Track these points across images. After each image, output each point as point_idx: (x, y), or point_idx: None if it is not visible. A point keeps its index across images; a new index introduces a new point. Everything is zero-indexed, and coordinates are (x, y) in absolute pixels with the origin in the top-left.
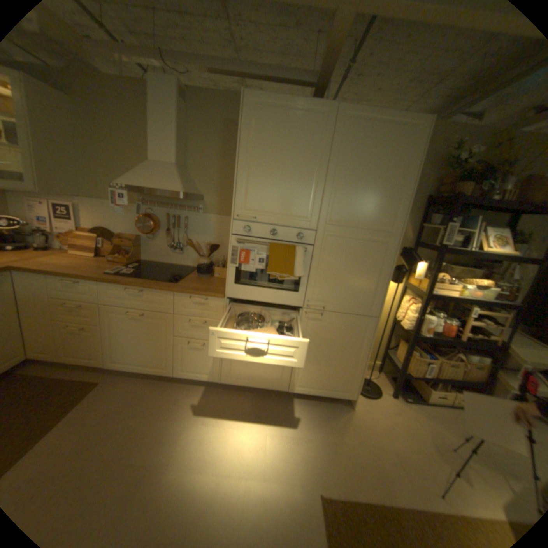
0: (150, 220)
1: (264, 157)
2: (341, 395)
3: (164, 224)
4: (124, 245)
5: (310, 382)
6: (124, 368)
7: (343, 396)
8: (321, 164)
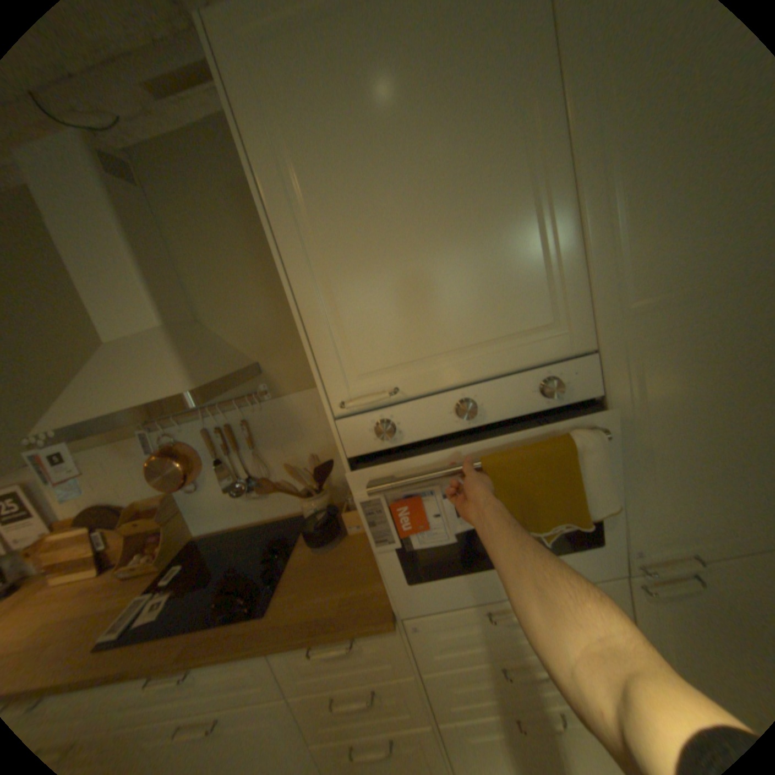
0: (171, 461)
1: (353, 196)
2: None
3: (208, 452)
4: (145, 530)
5: None
6: None
7: None
8: (549, 130)
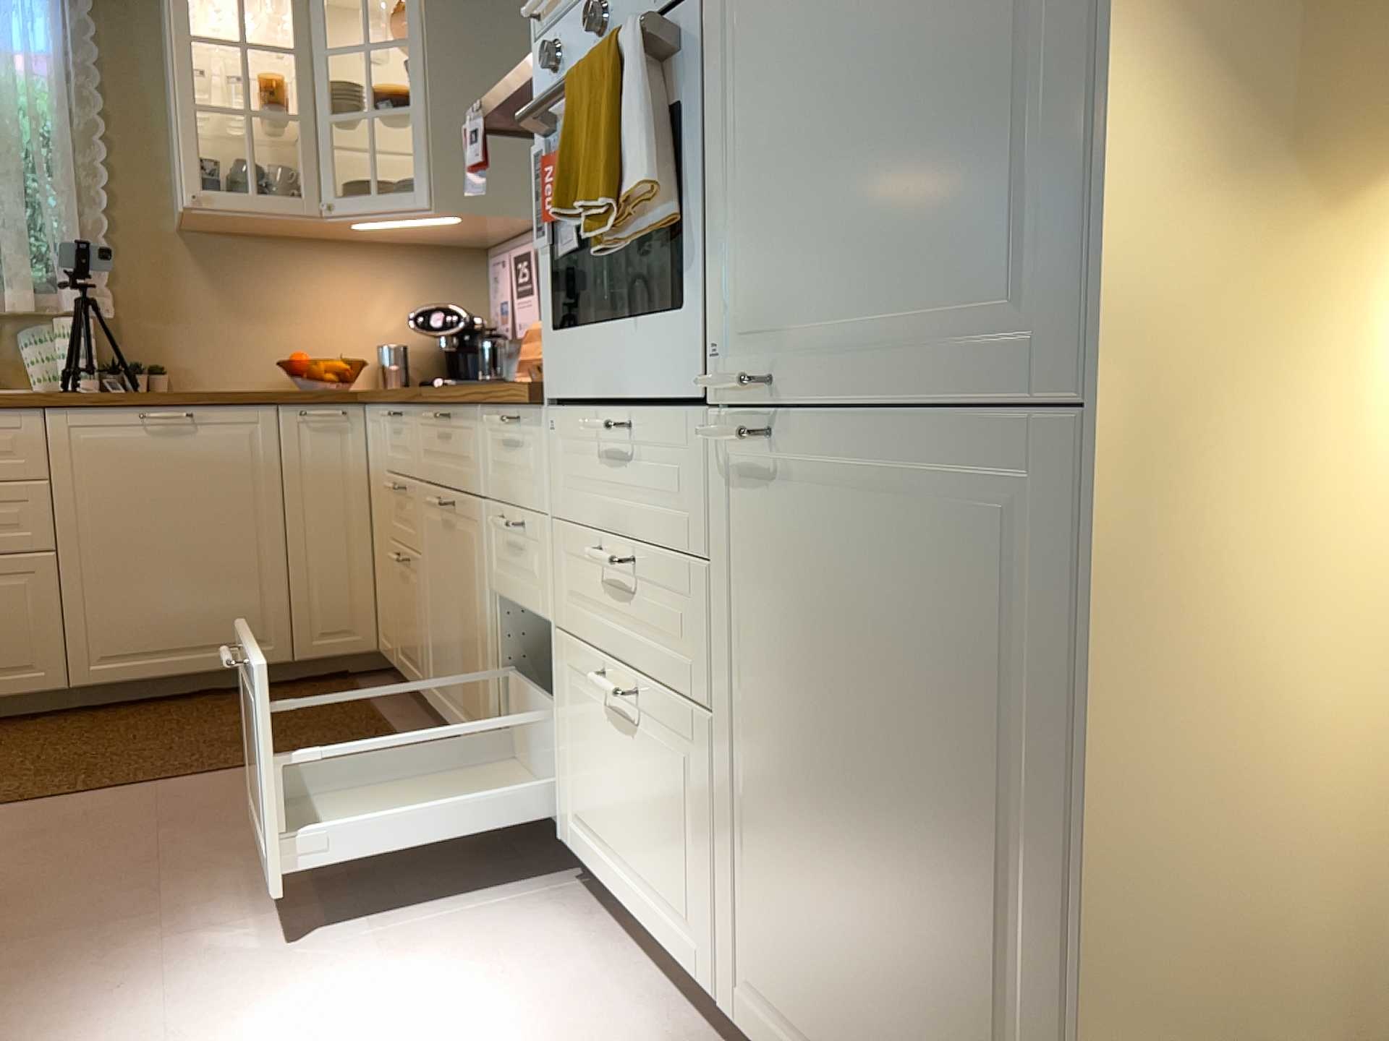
0: None
1: None
2: None
3: None
4: None
5: (796, 995)
6: (444, 711)
7: None
8: None
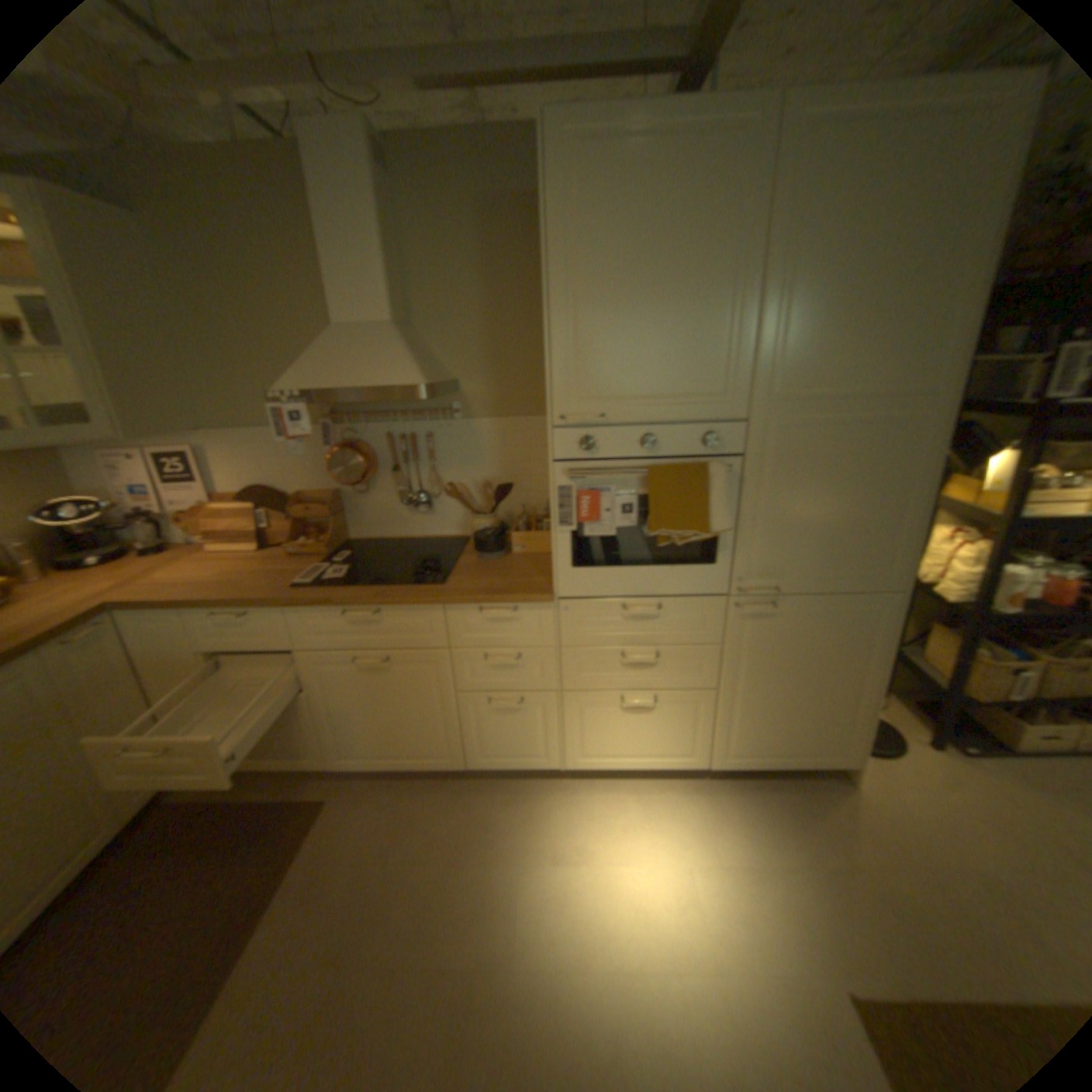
0: (358, 454)
1: (612, 266)
2: (828, 763)
3: (388, 456)
4: (316, 515)
5: (758, 746)
6: (370, 766)
7: (834, 765)
8: (752, 258)
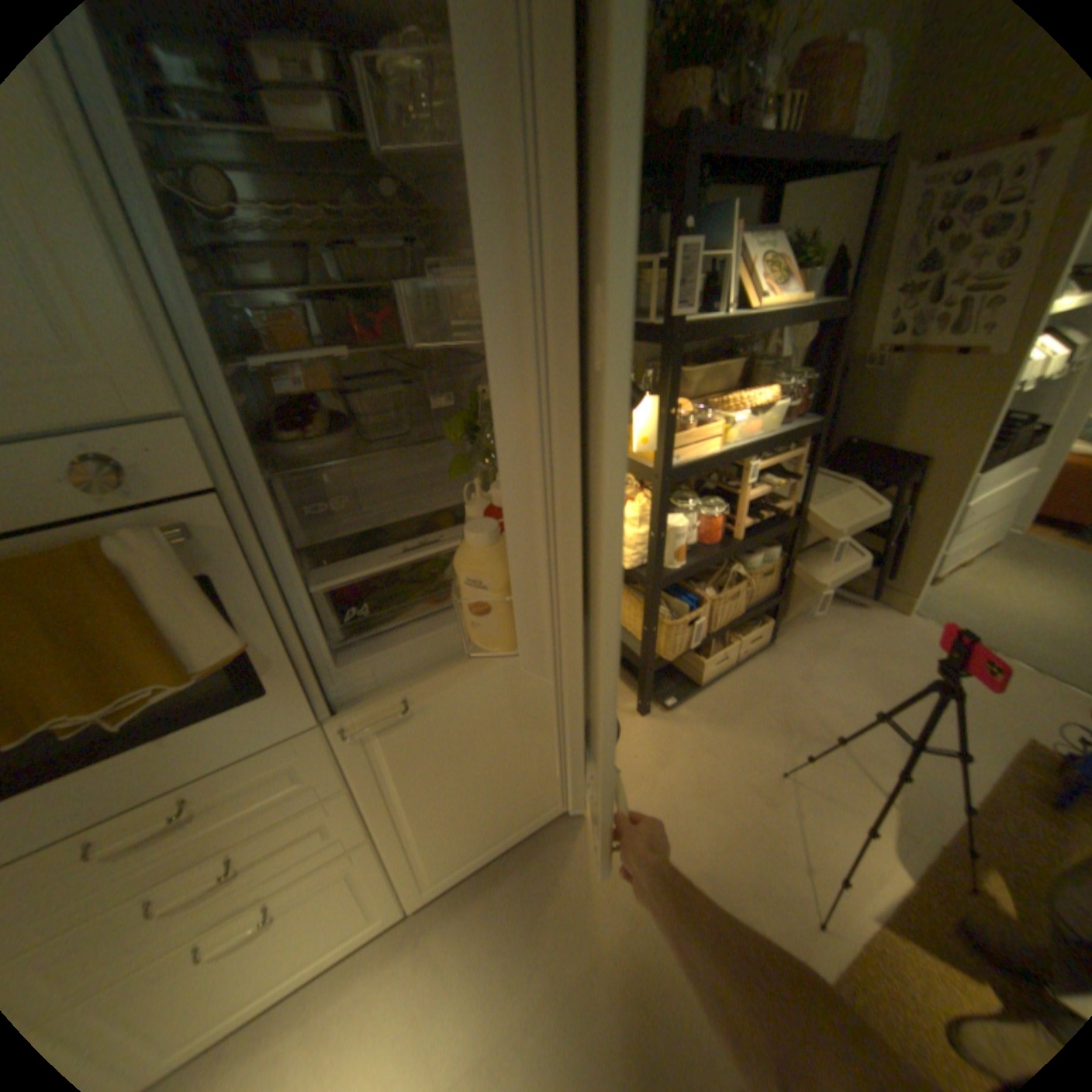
0: None
1: None
2: (545, 818)
3: None
4: None
5: (456, 857)
6: None
7: (551, 816)
8: None
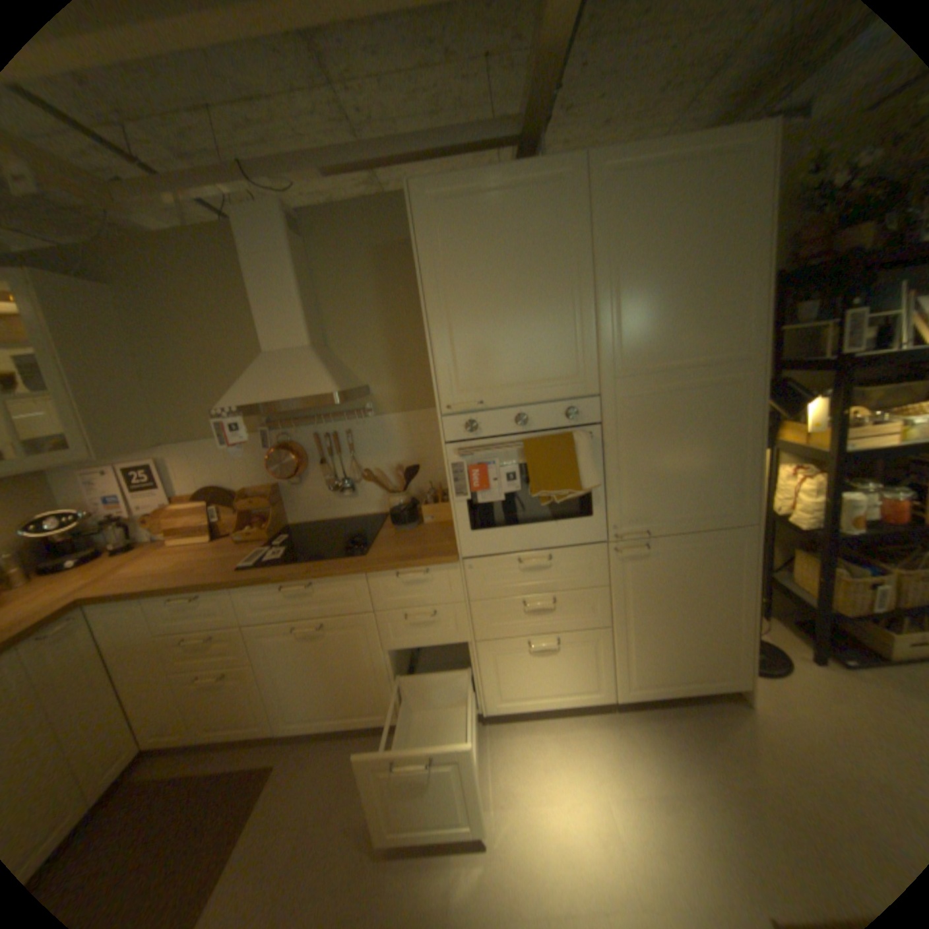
0: (289, 453)
1: (473, 288)
2: (721, 687)
3: (314, 452)
4: (256, 507)
5: (655, 677)
6: (311, 729)
7: (727, 688)
8: (582, 271)
